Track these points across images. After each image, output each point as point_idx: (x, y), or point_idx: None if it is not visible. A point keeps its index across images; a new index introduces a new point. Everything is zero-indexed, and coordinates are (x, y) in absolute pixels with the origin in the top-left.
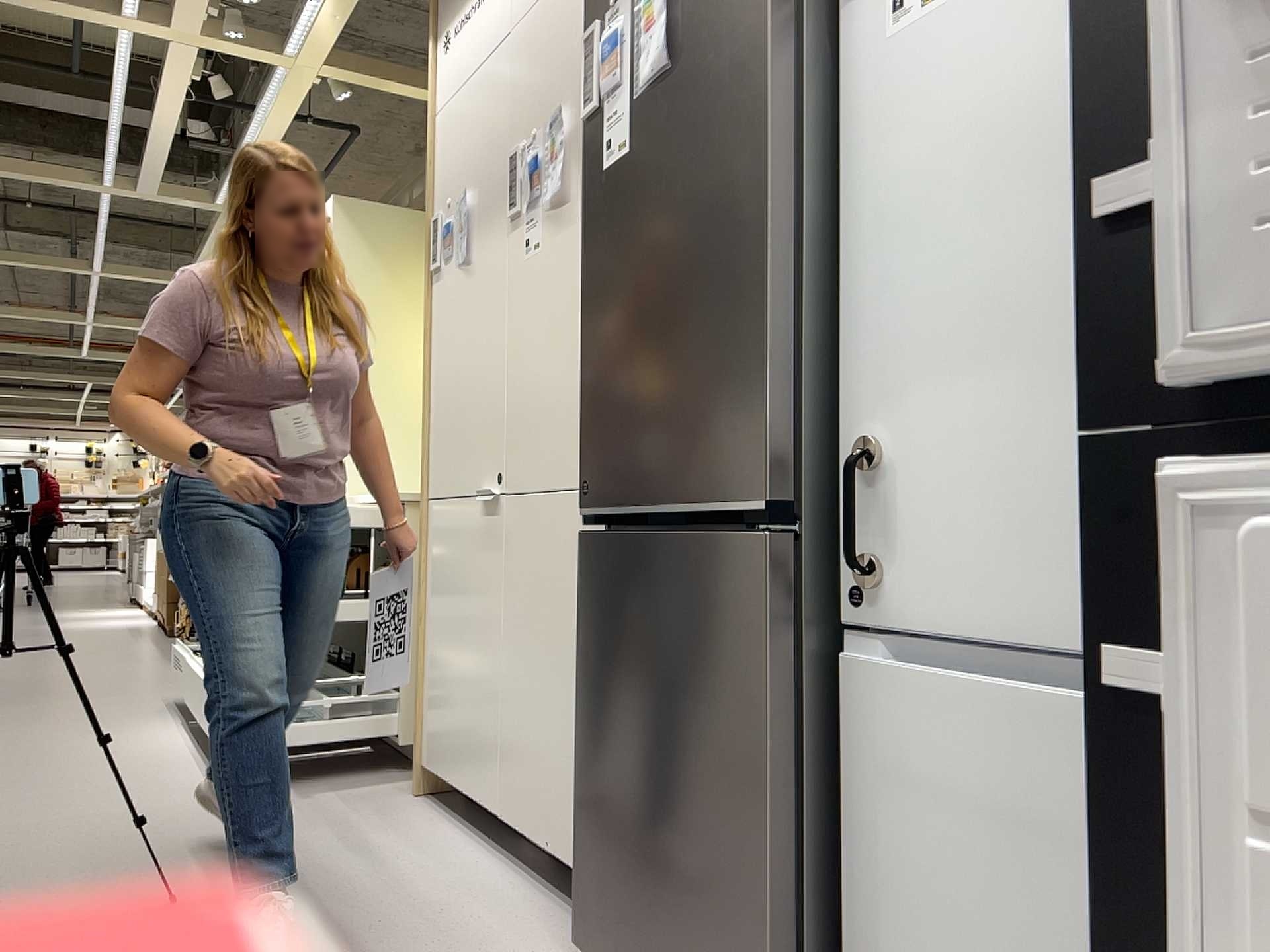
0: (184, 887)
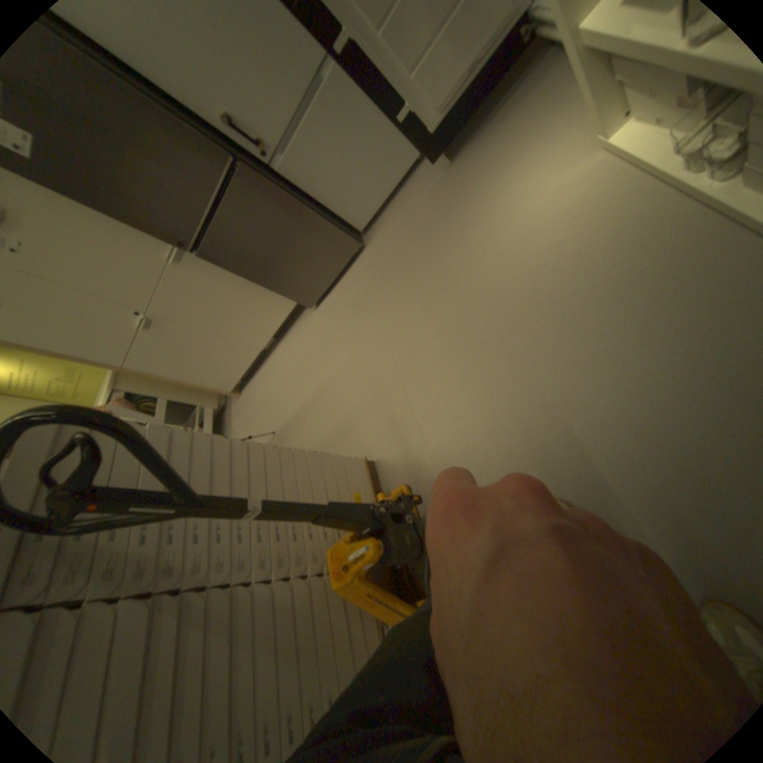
0: (268, 436)
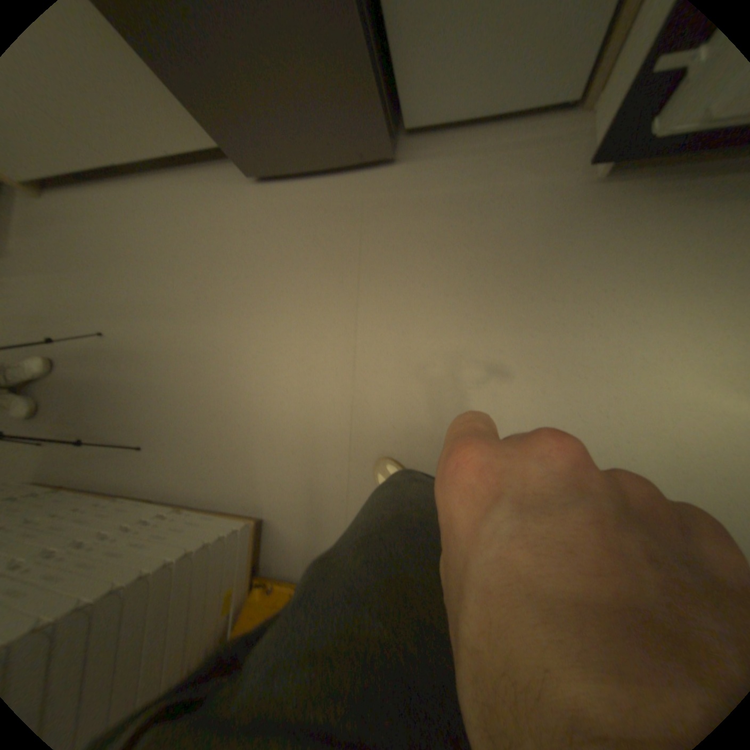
0: (87, 328)
